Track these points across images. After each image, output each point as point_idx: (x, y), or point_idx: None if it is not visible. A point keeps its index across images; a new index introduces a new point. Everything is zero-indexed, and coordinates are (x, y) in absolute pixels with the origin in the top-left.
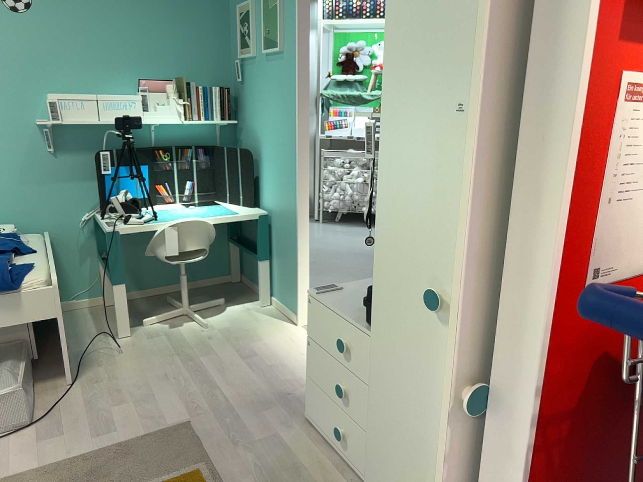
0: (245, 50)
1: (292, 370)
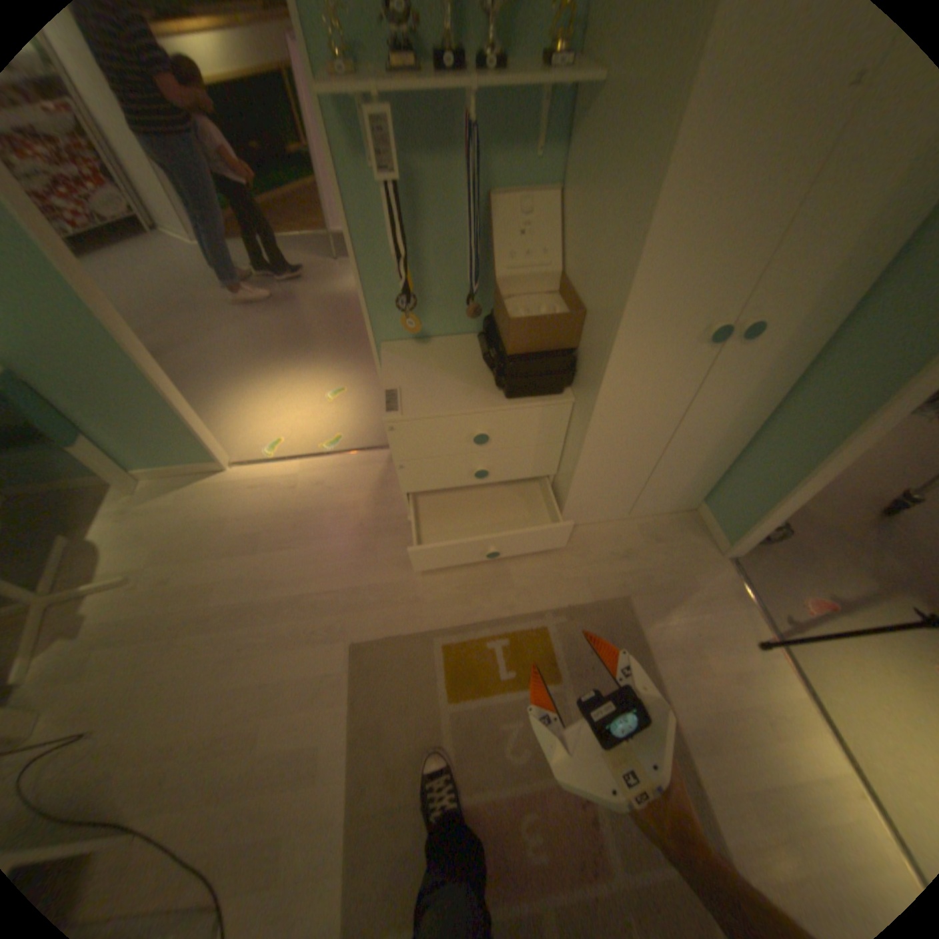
0: None
1: (318, 508)
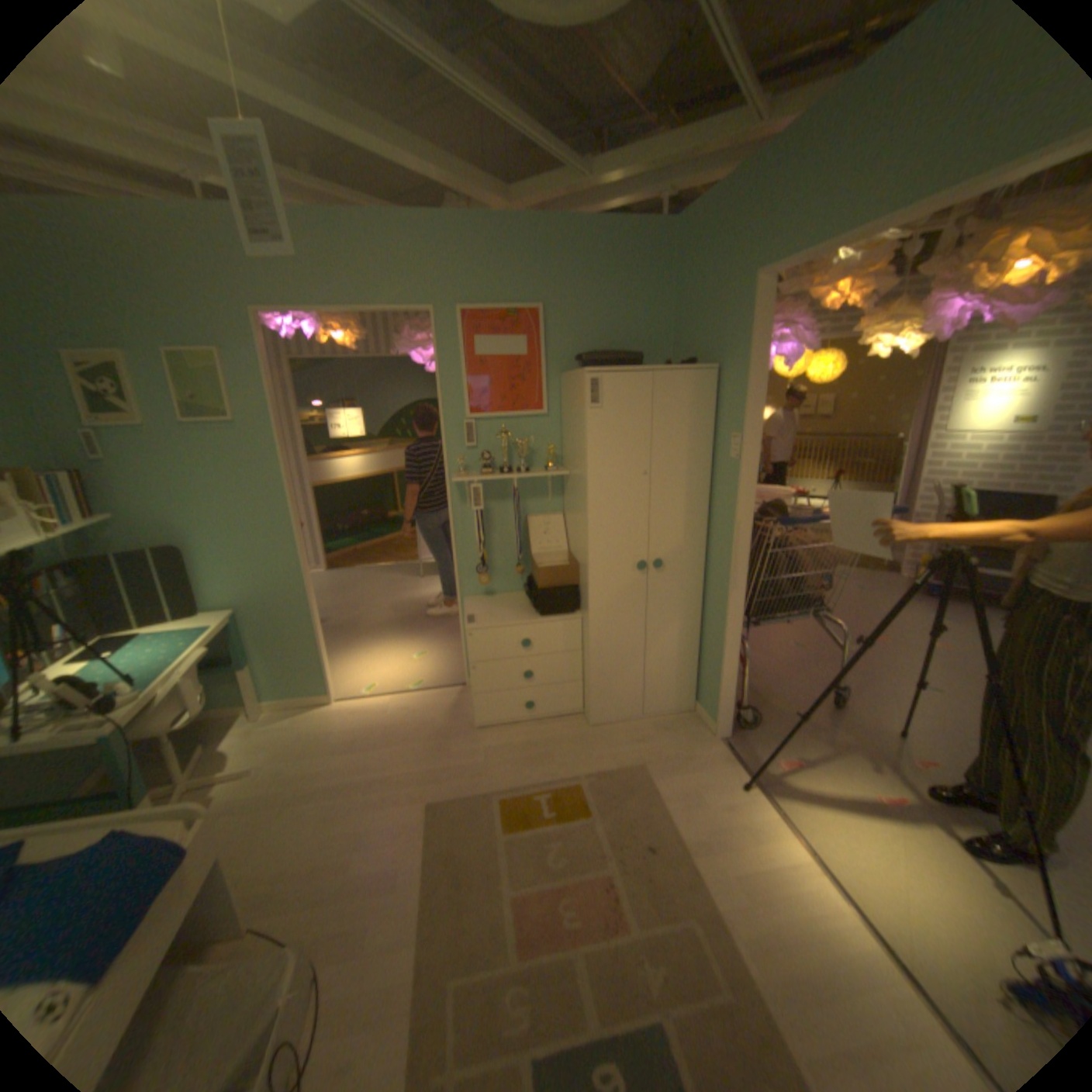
0: (108, 416)
1: (403, 723)
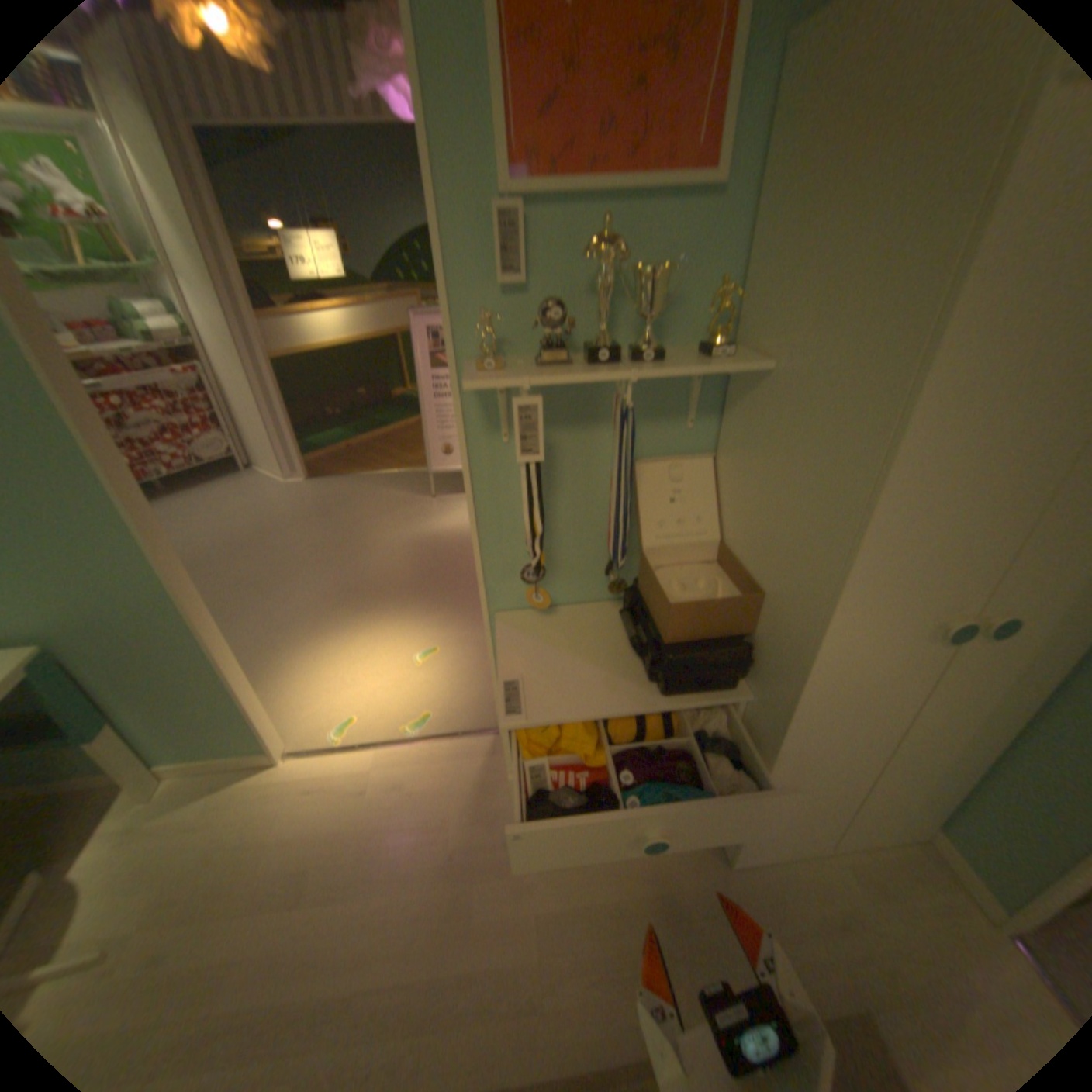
0: None
1: (392, 827)
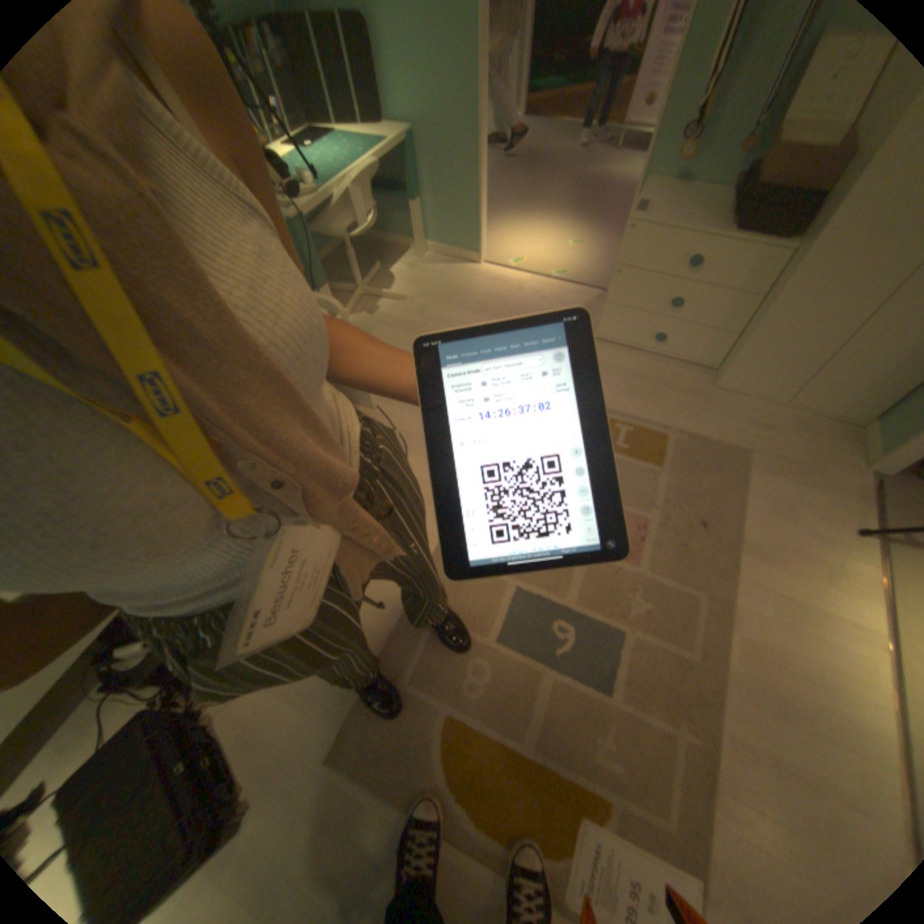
0: None
1: (532, 306)
